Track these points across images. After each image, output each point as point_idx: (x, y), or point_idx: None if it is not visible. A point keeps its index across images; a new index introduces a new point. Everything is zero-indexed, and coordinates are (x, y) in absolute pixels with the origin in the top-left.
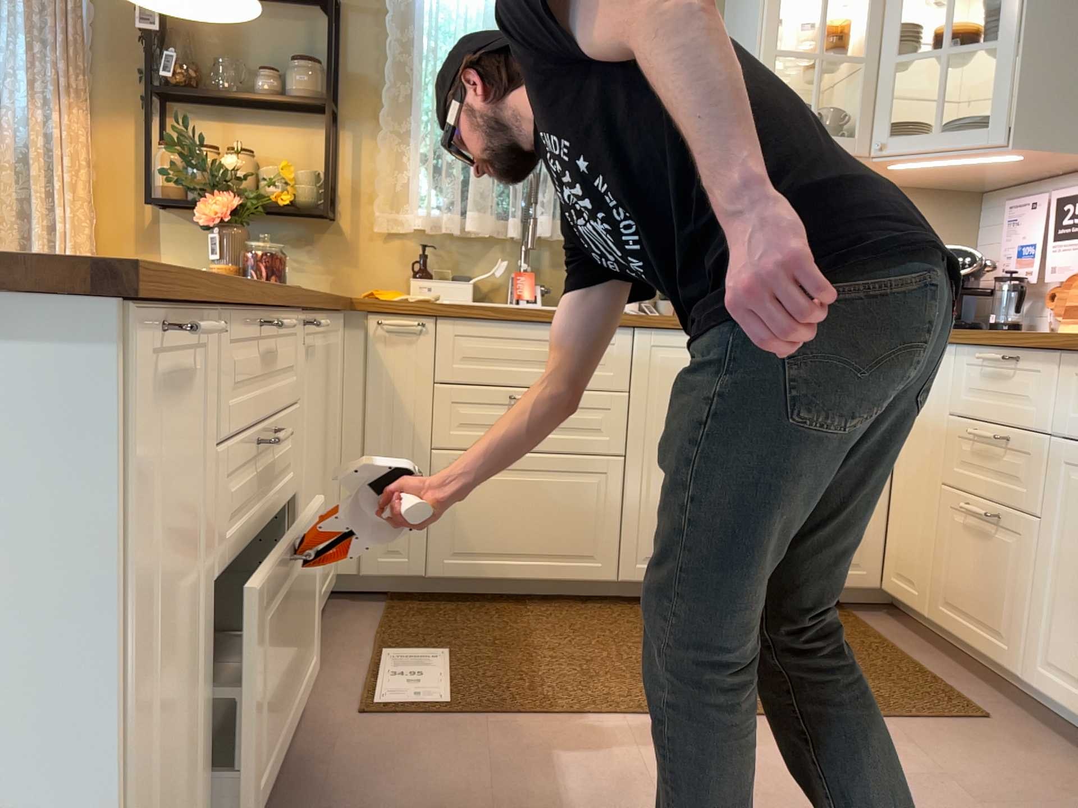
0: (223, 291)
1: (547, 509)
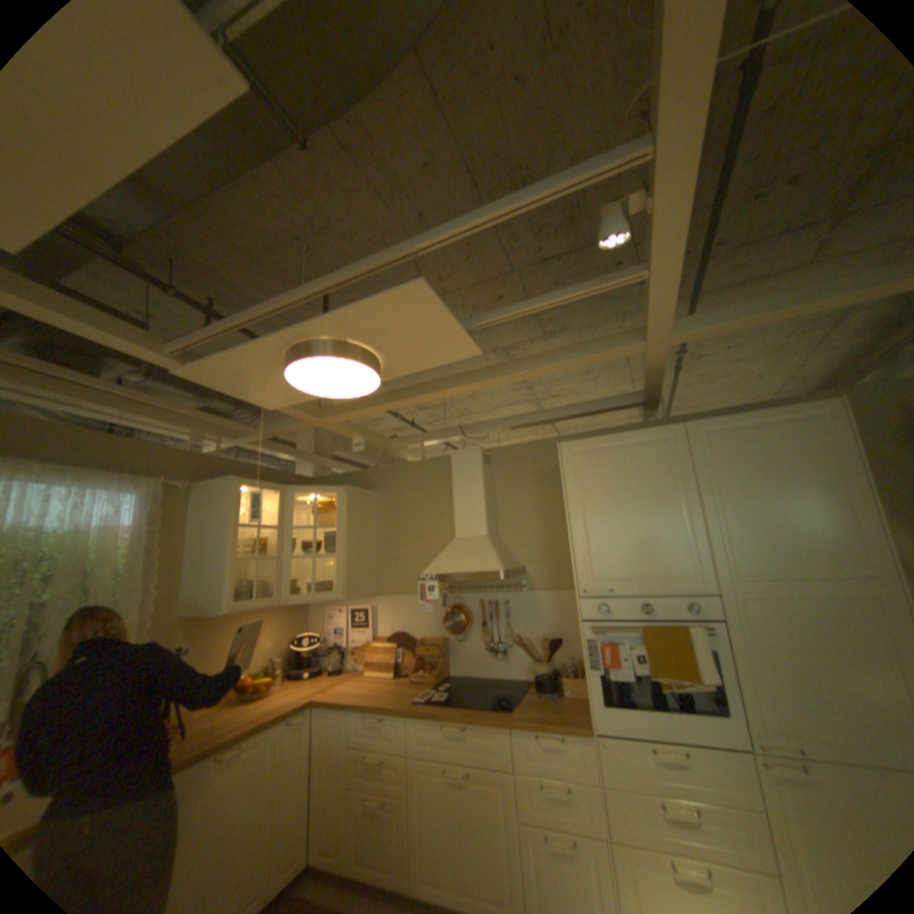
0: None
1: None
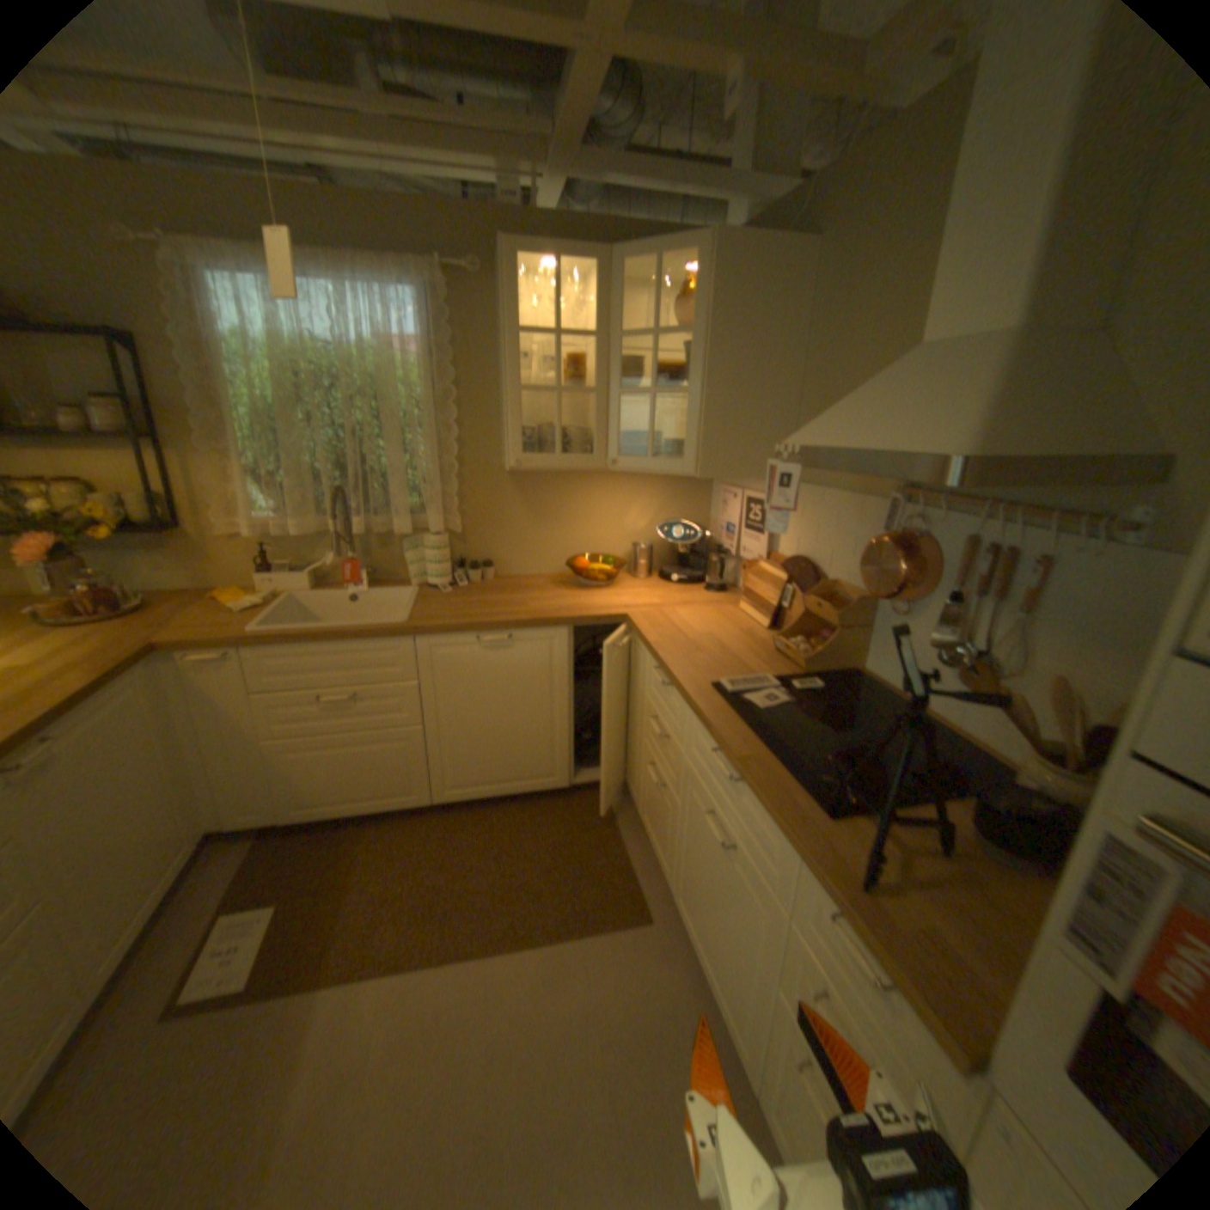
0: None
1: (365, 767)
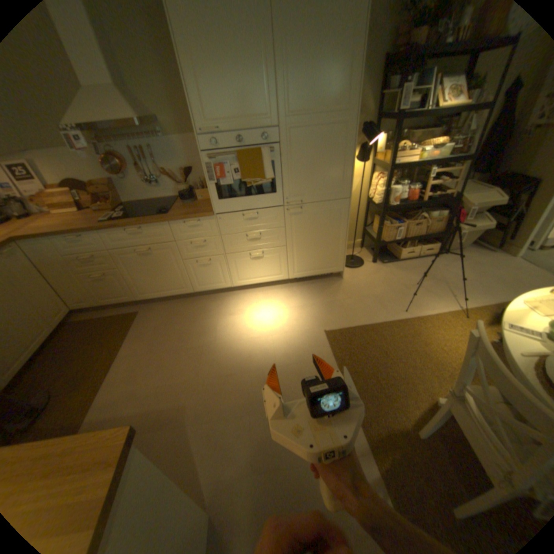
0: None
1: None
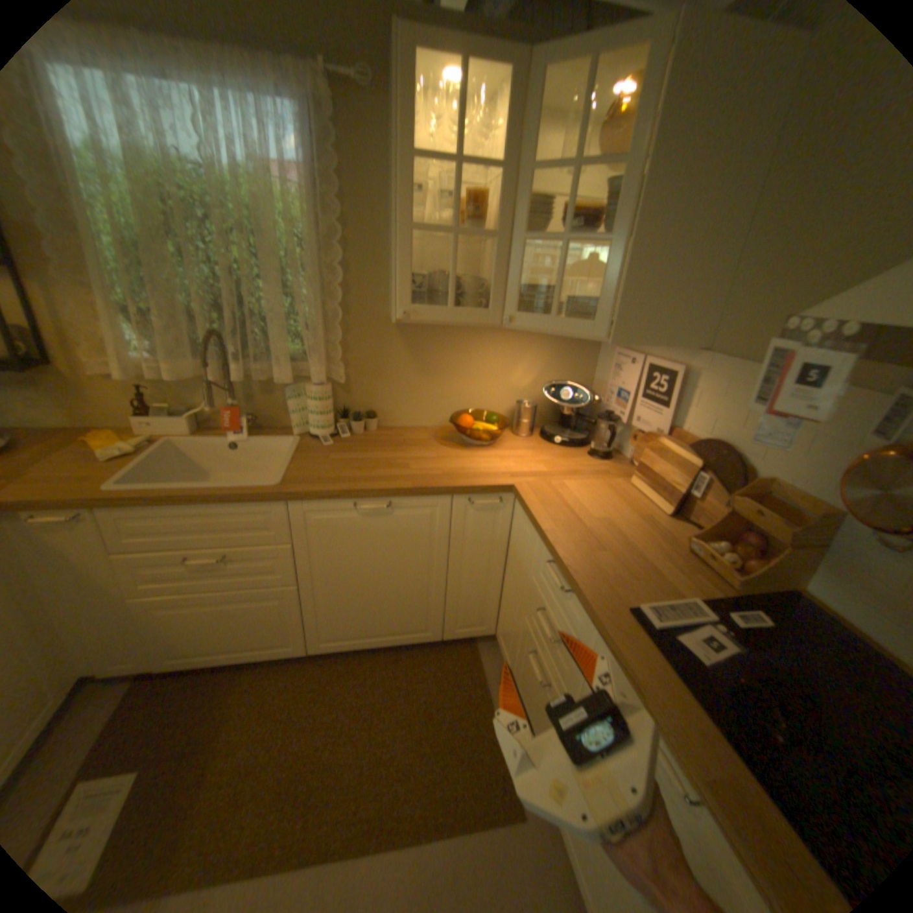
0: None
1: (239, 624)
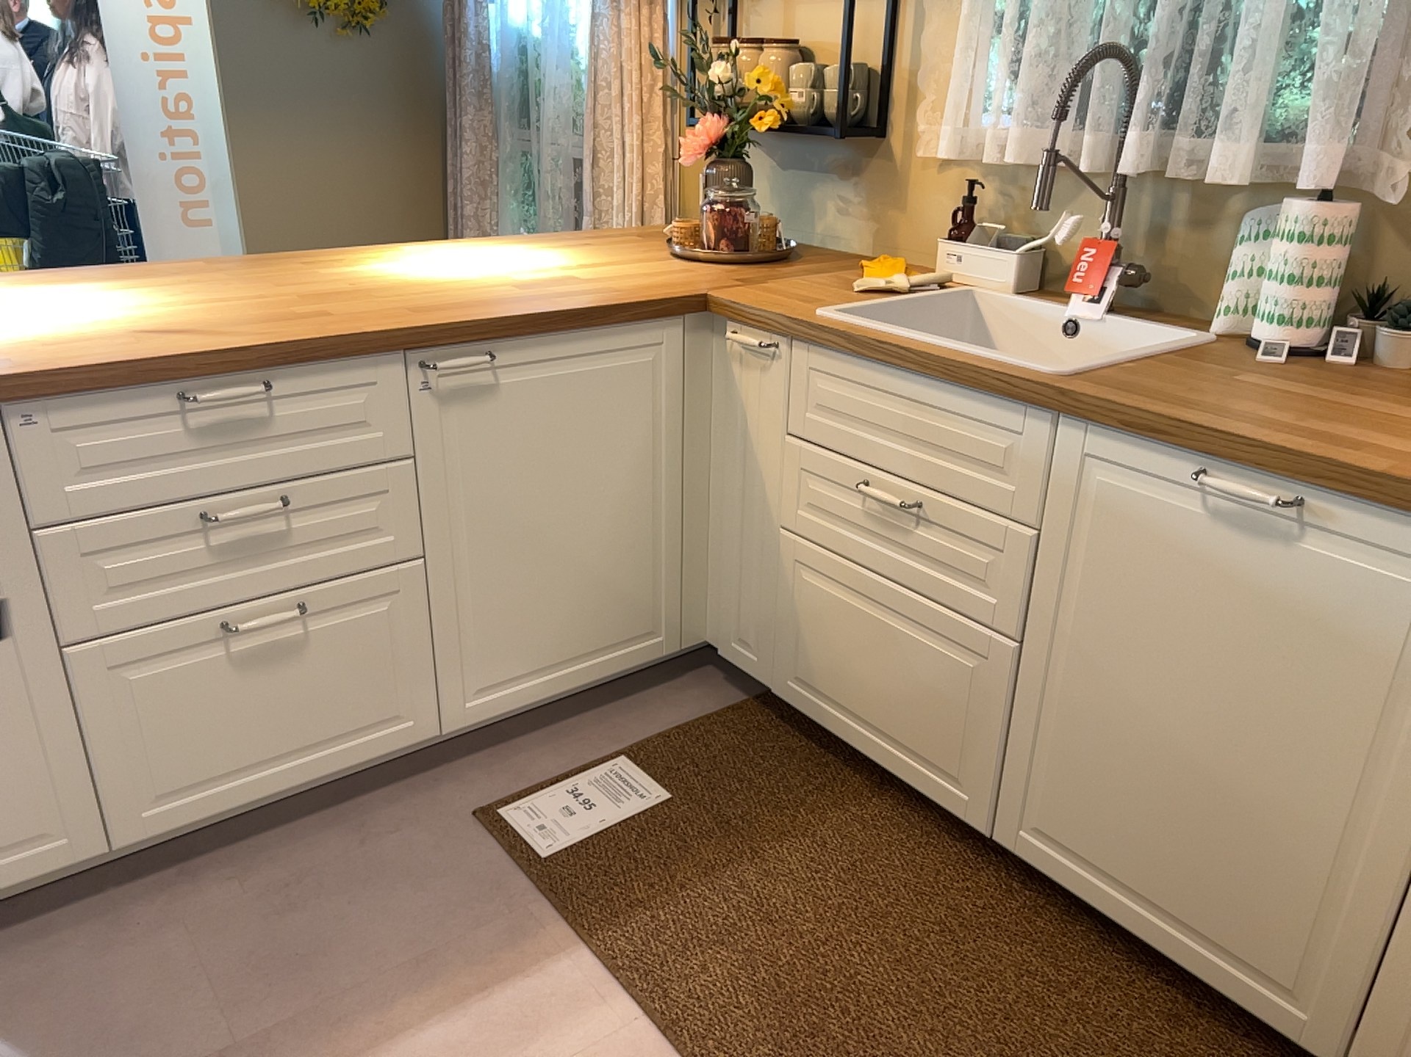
0: (39, 380)
1: (902, 673)
